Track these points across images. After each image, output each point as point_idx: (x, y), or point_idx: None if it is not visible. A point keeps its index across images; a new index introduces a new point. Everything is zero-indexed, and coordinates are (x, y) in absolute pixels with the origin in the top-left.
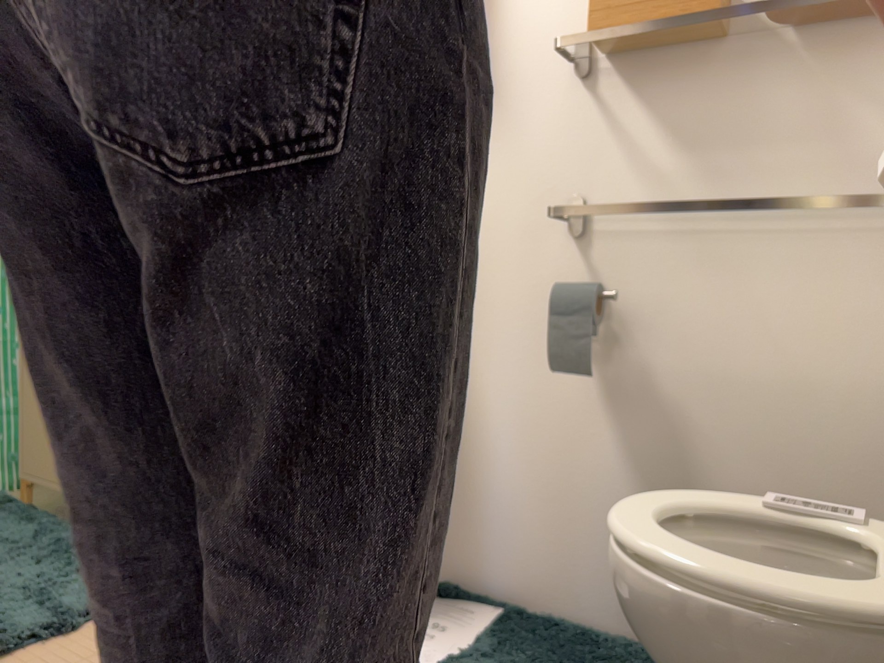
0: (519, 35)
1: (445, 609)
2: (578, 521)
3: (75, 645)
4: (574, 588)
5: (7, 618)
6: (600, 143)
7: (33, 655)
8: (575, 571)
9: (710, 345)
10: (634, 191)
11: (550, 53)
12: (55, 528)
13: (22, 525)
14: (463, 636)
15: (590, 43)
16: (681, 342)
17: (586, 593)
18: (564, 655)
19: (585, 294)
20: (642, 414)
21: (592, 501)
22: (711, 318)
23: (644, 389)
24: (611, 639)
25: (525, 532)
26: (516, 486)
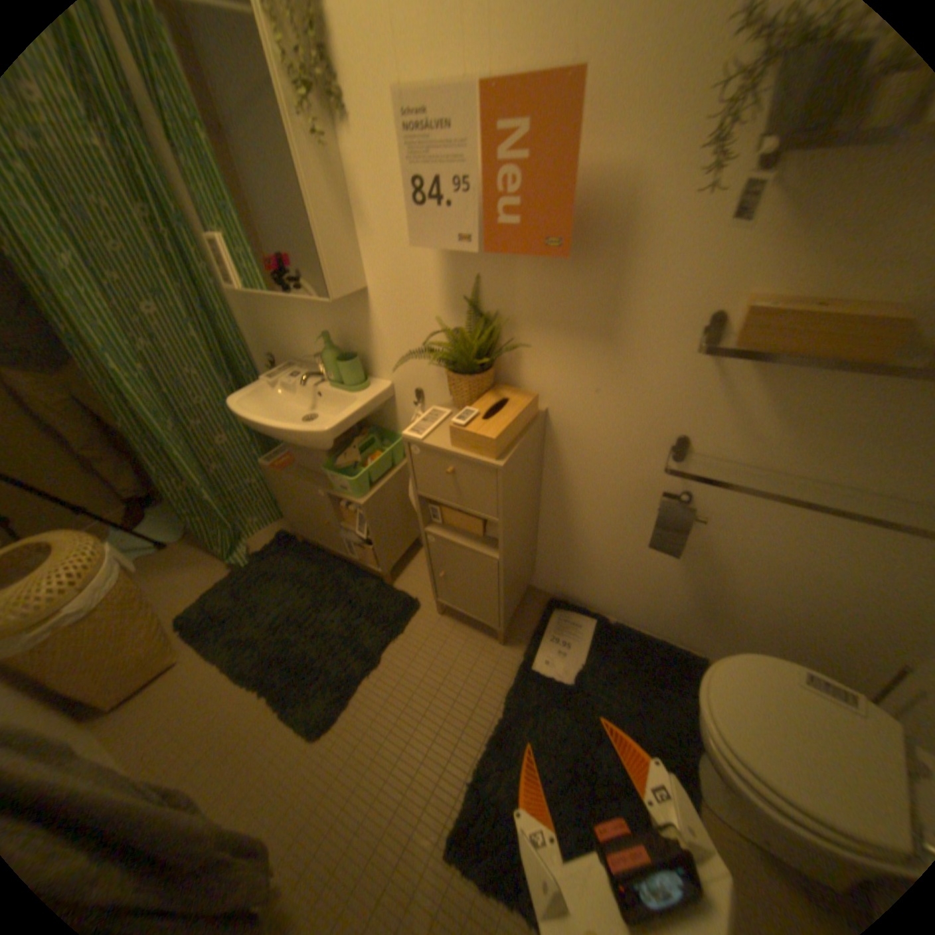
0: (653, 291)
1: (566, 625)
2: (647, 593)
3: (385, 675)
4: (639, 615)
5: (346, 667)
6: (714, 403)
7: (369, 687)
8: (641, 610)
9: (765, 542)
10: (736, 443)
11: (683, 317)
12: (330, 568)
13: (311, 567)
14: (581, 650)
15: (728, 319)
16: (743, 536)
17: (646, 618)
18: (638, 666)
19: (685, 522)
20: (703, 561)
21: (657, 588)
22: (772, 530)
23: (707, 551)
24: (660, 644)
25: (611, 589)
26: (608, 570)
